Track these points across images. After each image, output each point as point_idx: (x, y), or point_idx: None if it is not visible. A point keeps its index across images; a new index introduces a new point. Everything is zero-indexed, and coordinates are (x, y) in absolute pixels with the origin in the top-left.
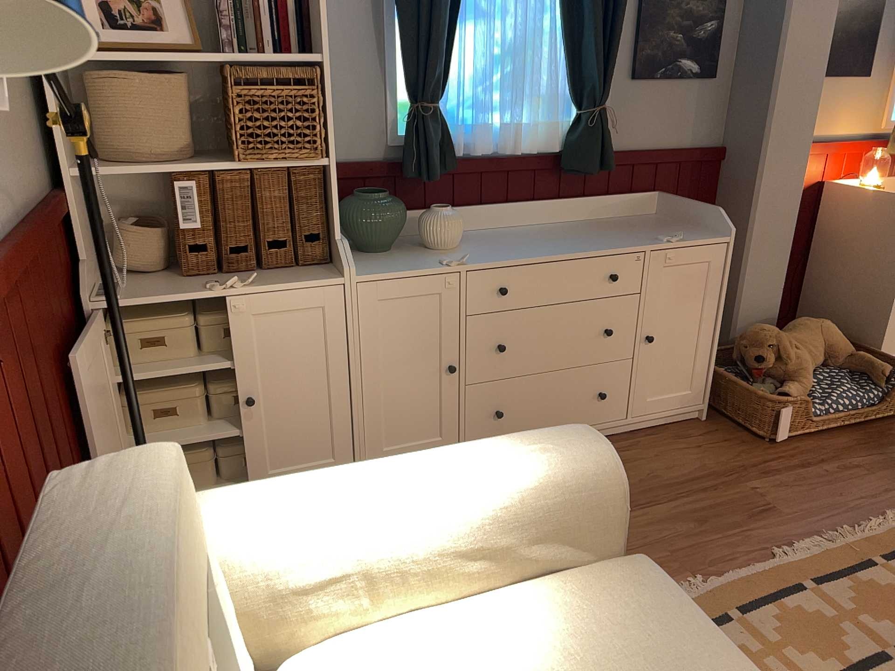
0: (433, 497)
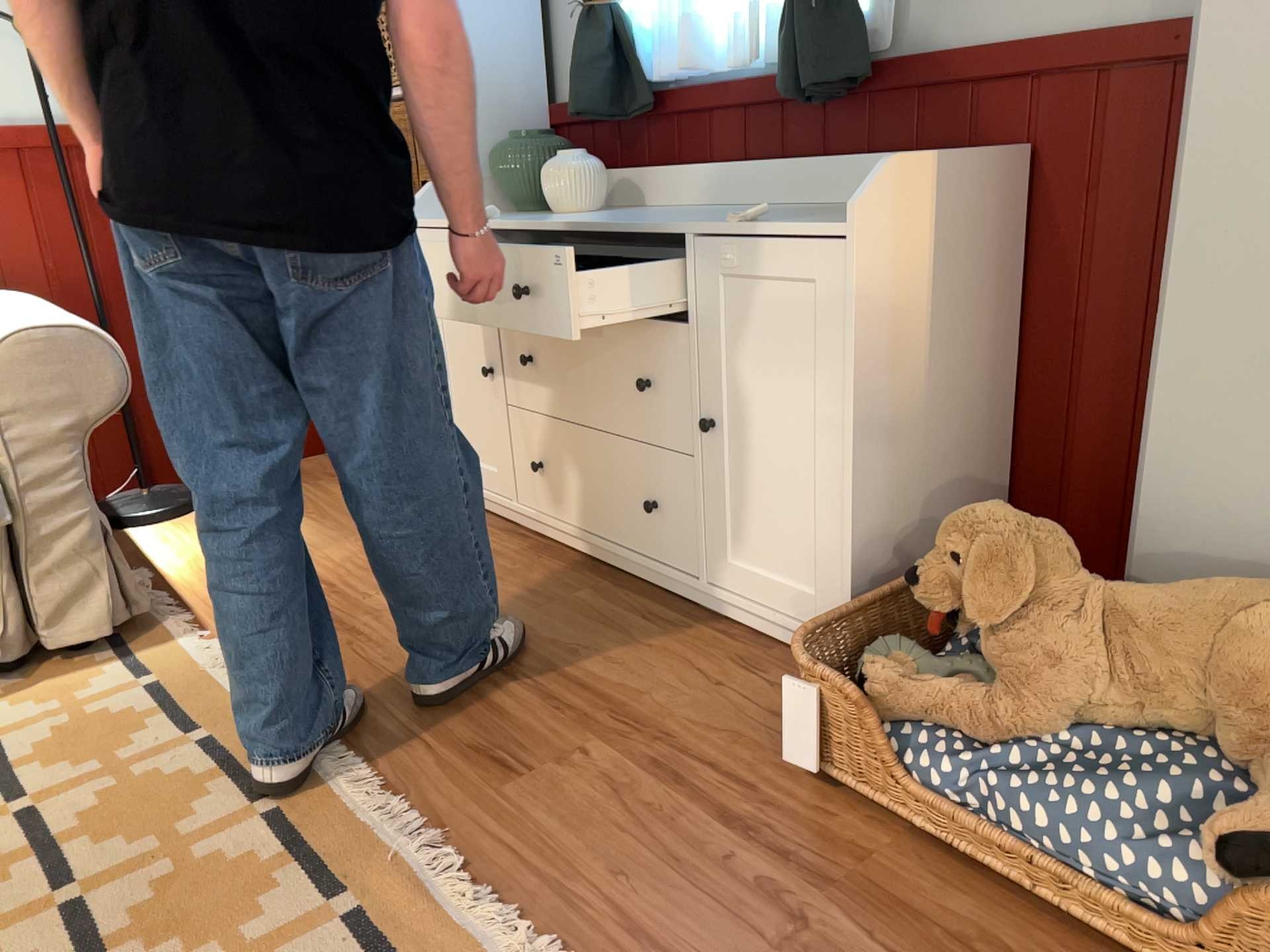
0: None
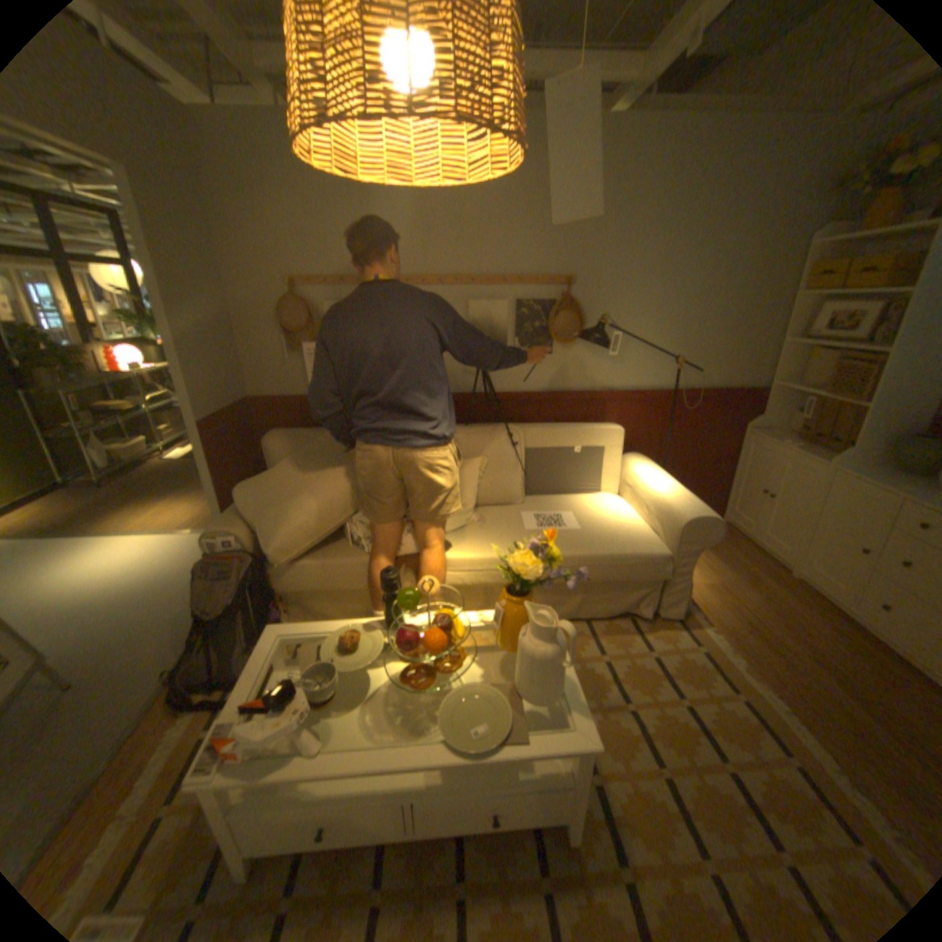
0: (655, 487)
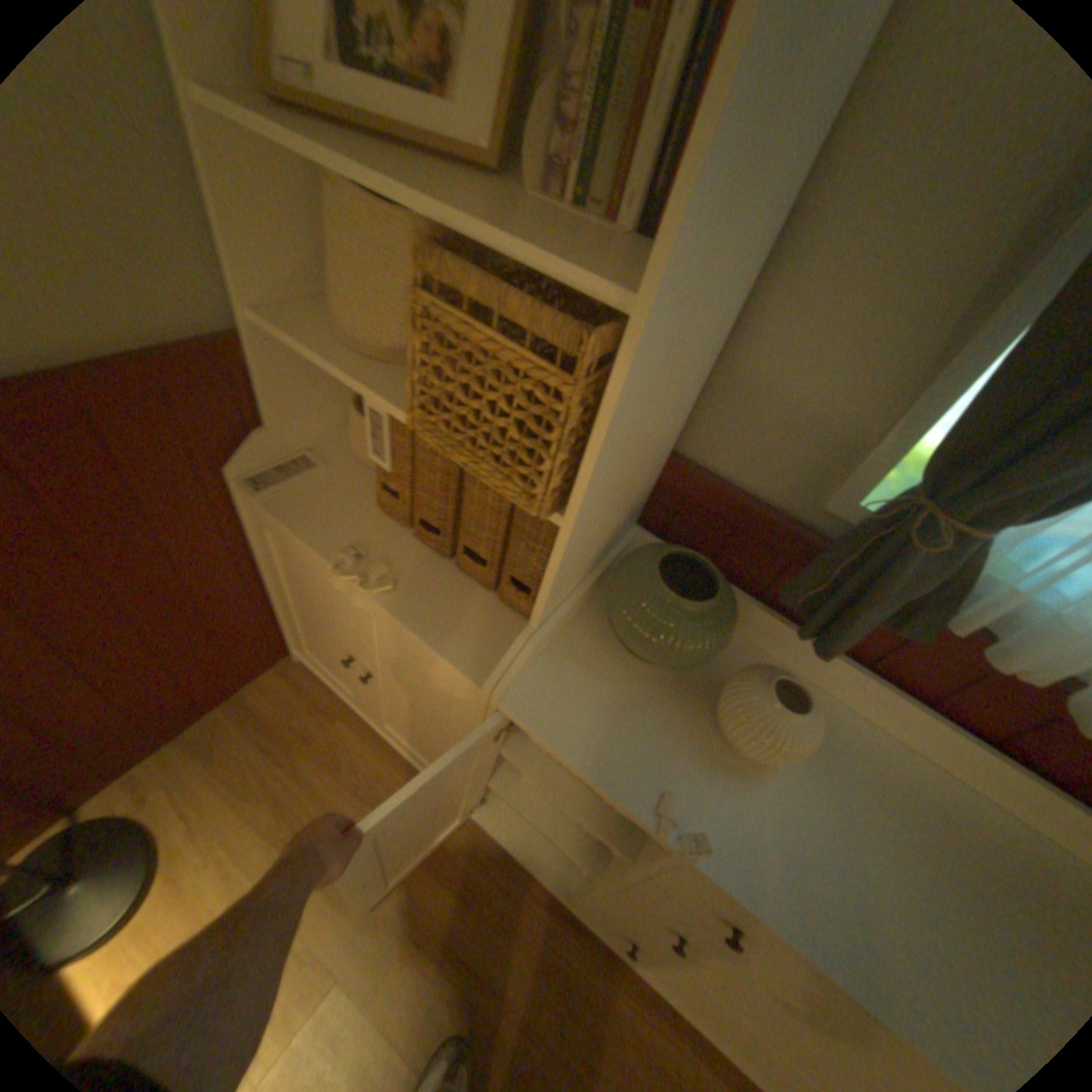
0: None
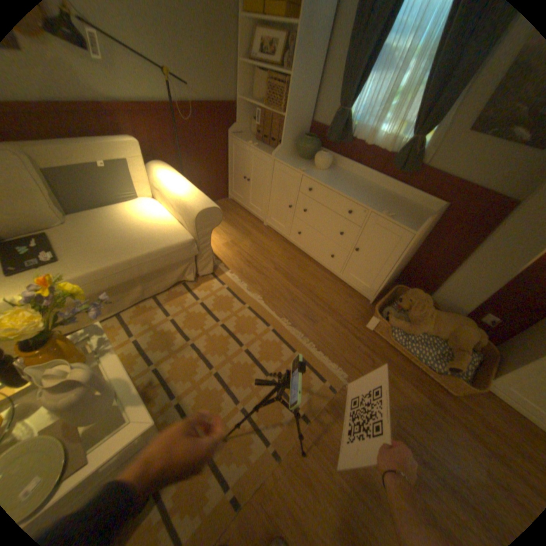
0: (174, 190)
